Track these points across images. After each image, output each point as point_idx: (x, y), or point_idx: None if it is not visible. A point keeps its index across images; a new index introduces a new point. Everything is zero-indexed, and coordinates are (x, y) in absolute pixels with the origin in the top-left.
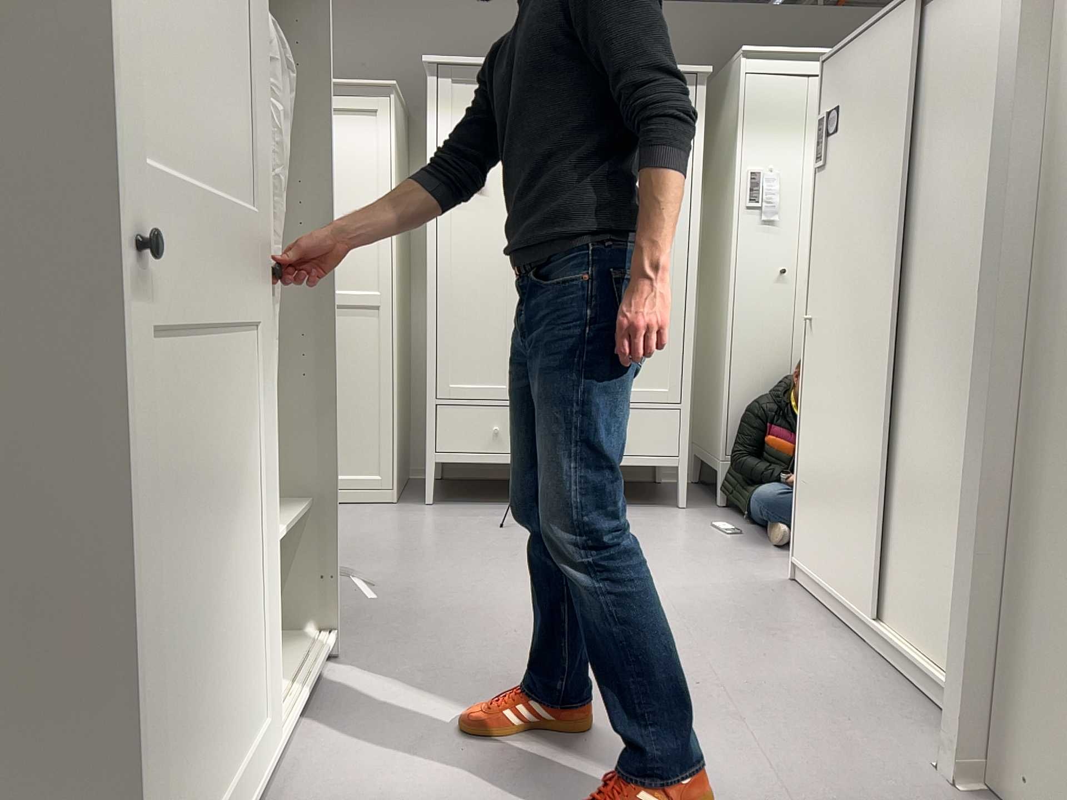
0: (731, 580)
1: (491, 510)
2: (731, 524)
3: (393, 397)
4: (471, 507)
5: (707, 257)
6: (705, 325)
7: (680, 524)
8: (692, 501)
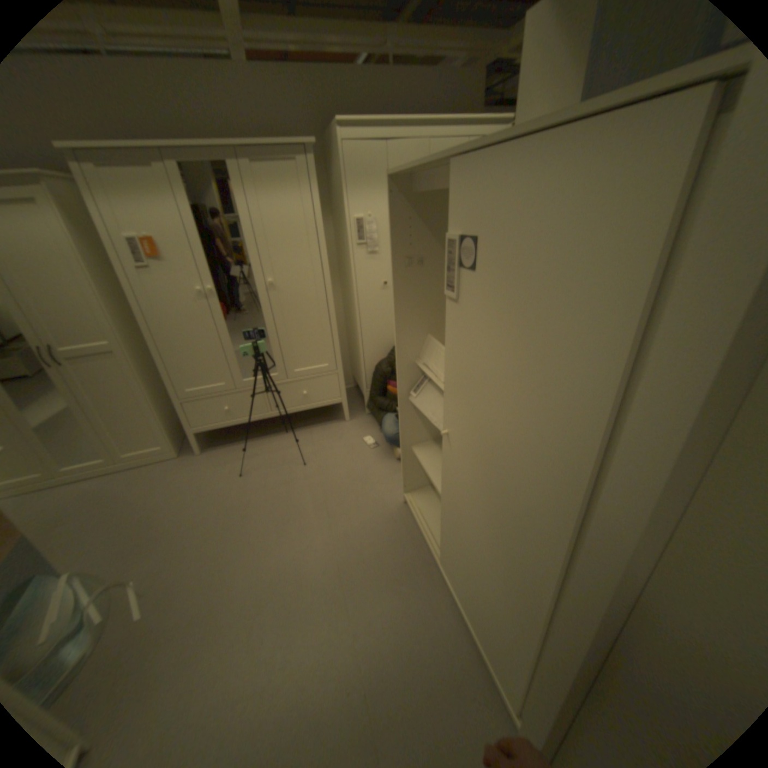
0: (370, 509)
1: (236, 451)
2: (371, 434)
3: (149, 403)
4: (224, 451)
5: (340, 267)
6: (345, 308)
7: (345, 441)
8: (352, 410)
